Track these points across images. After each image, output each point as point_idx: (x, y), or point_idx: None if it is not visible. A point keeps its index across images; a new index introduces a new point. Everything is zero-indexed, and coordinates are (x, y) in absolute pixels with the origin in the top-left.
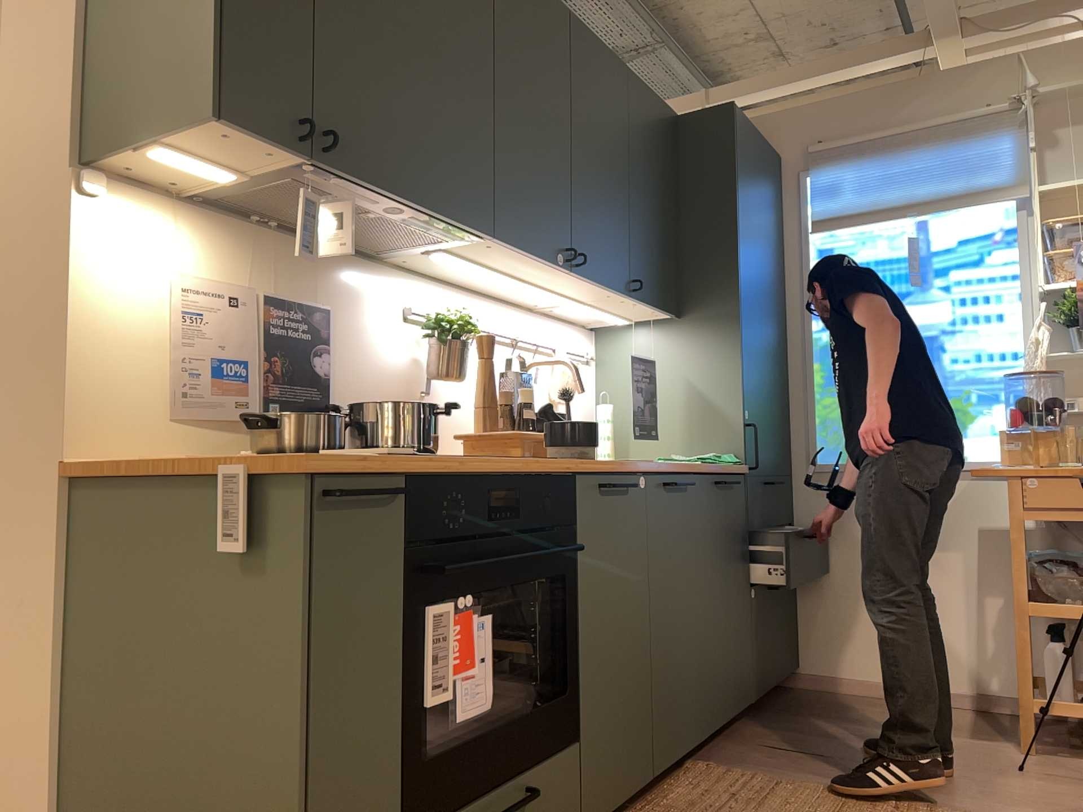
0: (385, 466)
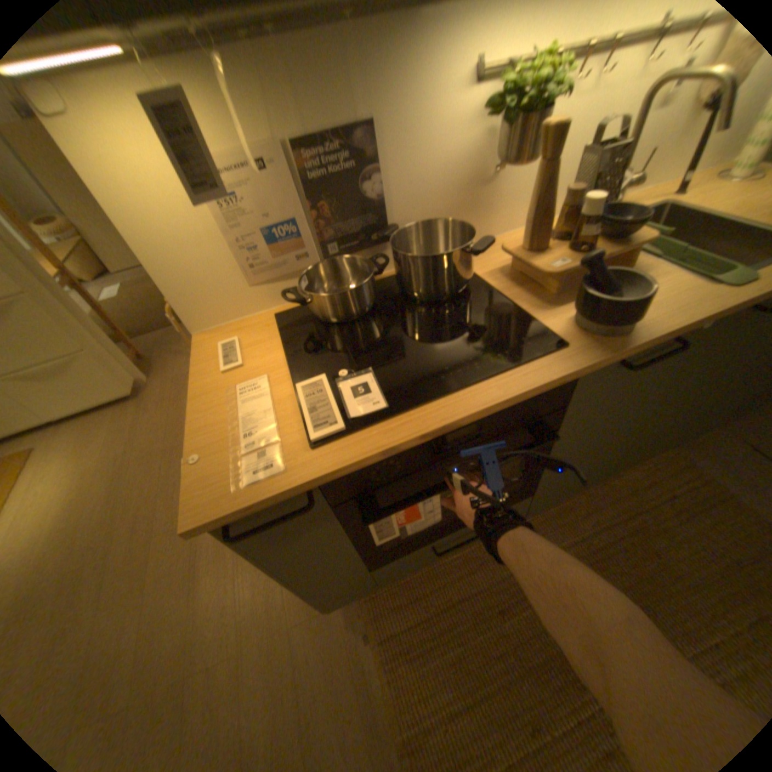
0: (283, 496)
